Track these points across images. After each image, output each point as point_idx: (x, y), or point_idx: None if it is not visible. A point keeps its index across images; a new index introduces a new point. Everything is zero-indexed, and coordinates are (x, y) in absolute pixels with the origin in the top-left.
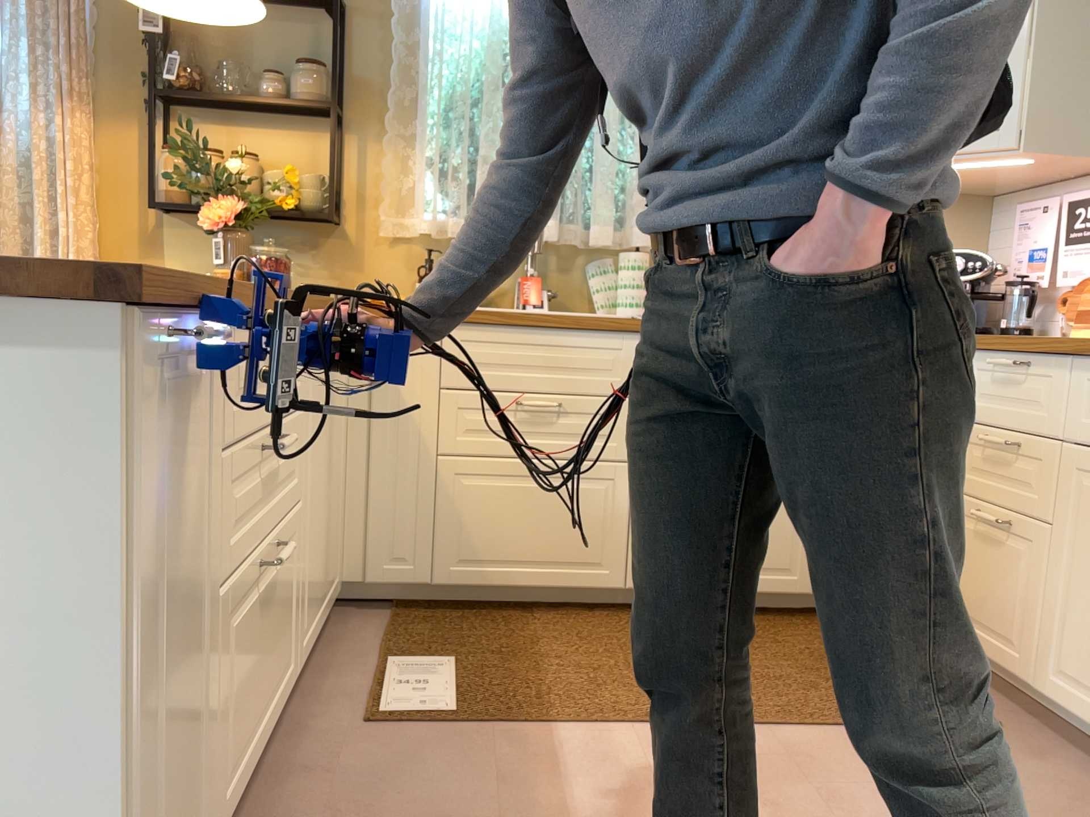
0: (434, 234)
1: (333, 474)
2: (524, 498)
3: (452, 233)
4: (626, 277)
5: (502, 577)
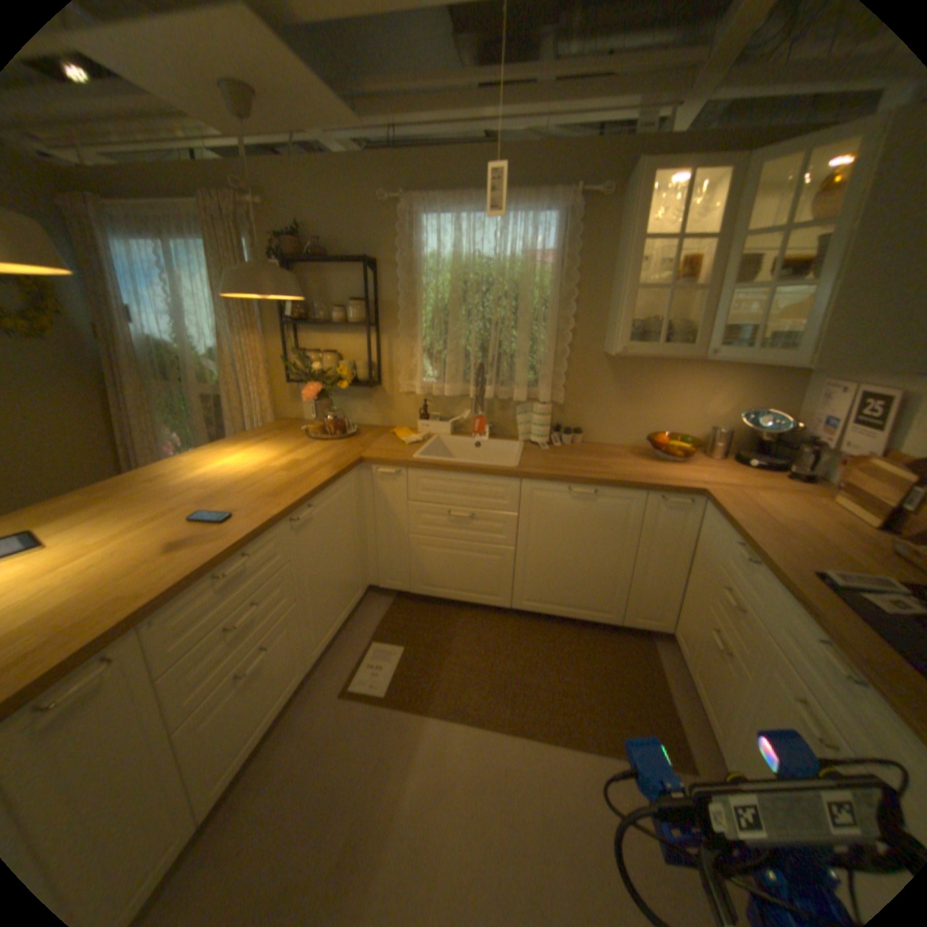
0: (428, 392)
1: (346, 553)
2: (455, 559)
3: (435, 395)
4: (534, 421)
5: (445, 595)
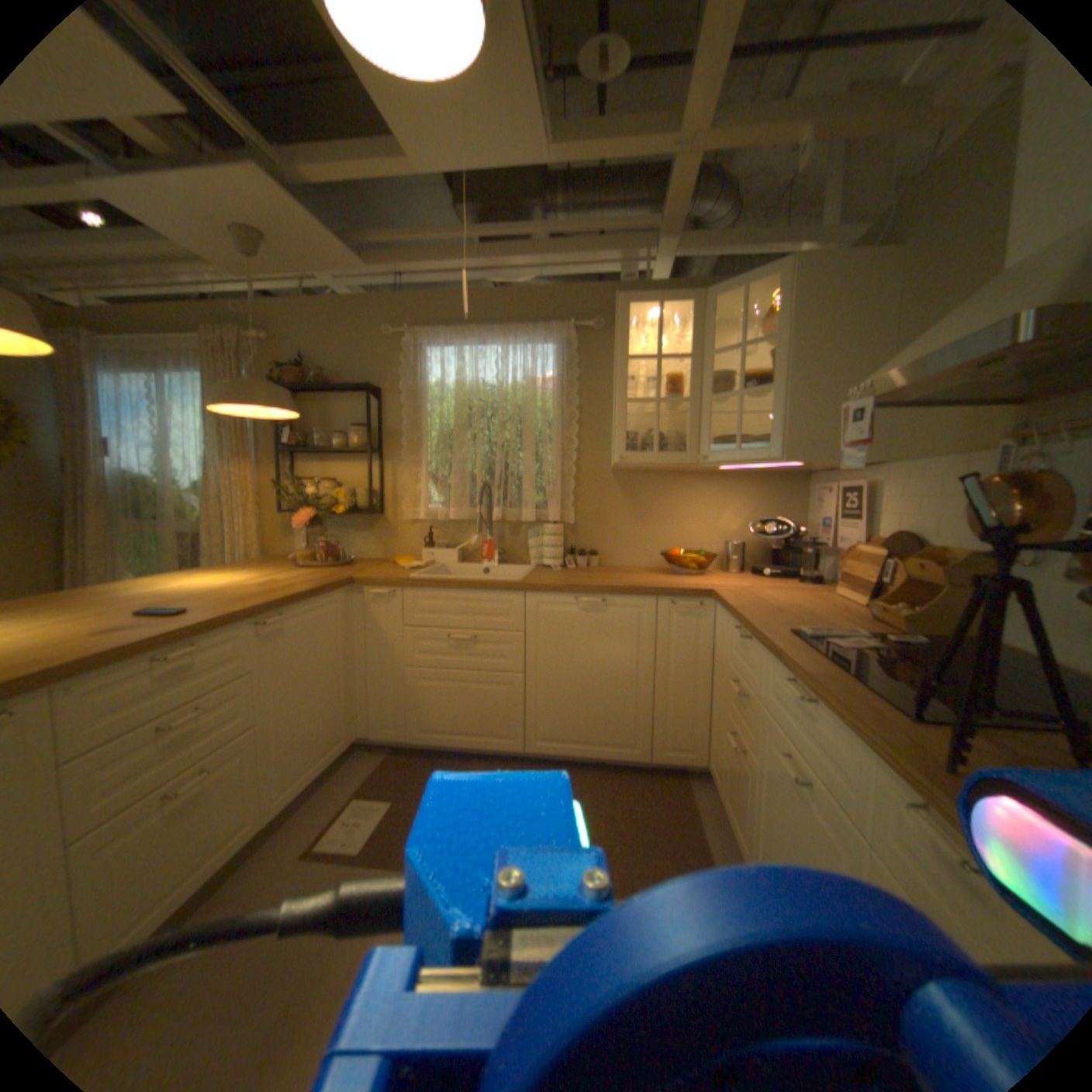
0: (433, 519)
1: (326, 686)
2: (456, 694)
3: (440, 519)
4: (545, 542)
5: (446, 742)
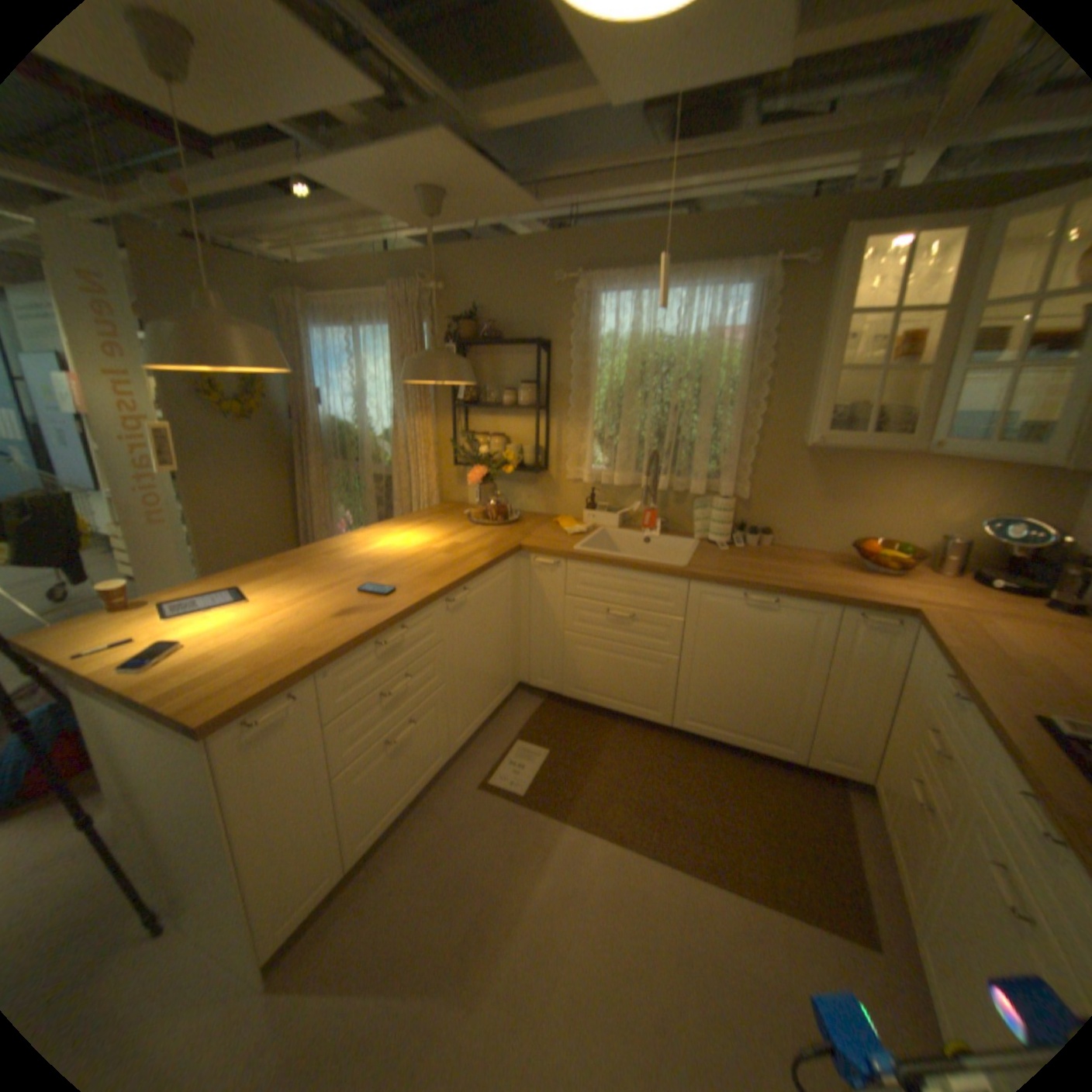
0: (596, 481)
1: (498, 643)
2: (611, 664)
3: (603, 484)
4: (714, 518)
5: (599, 703)
